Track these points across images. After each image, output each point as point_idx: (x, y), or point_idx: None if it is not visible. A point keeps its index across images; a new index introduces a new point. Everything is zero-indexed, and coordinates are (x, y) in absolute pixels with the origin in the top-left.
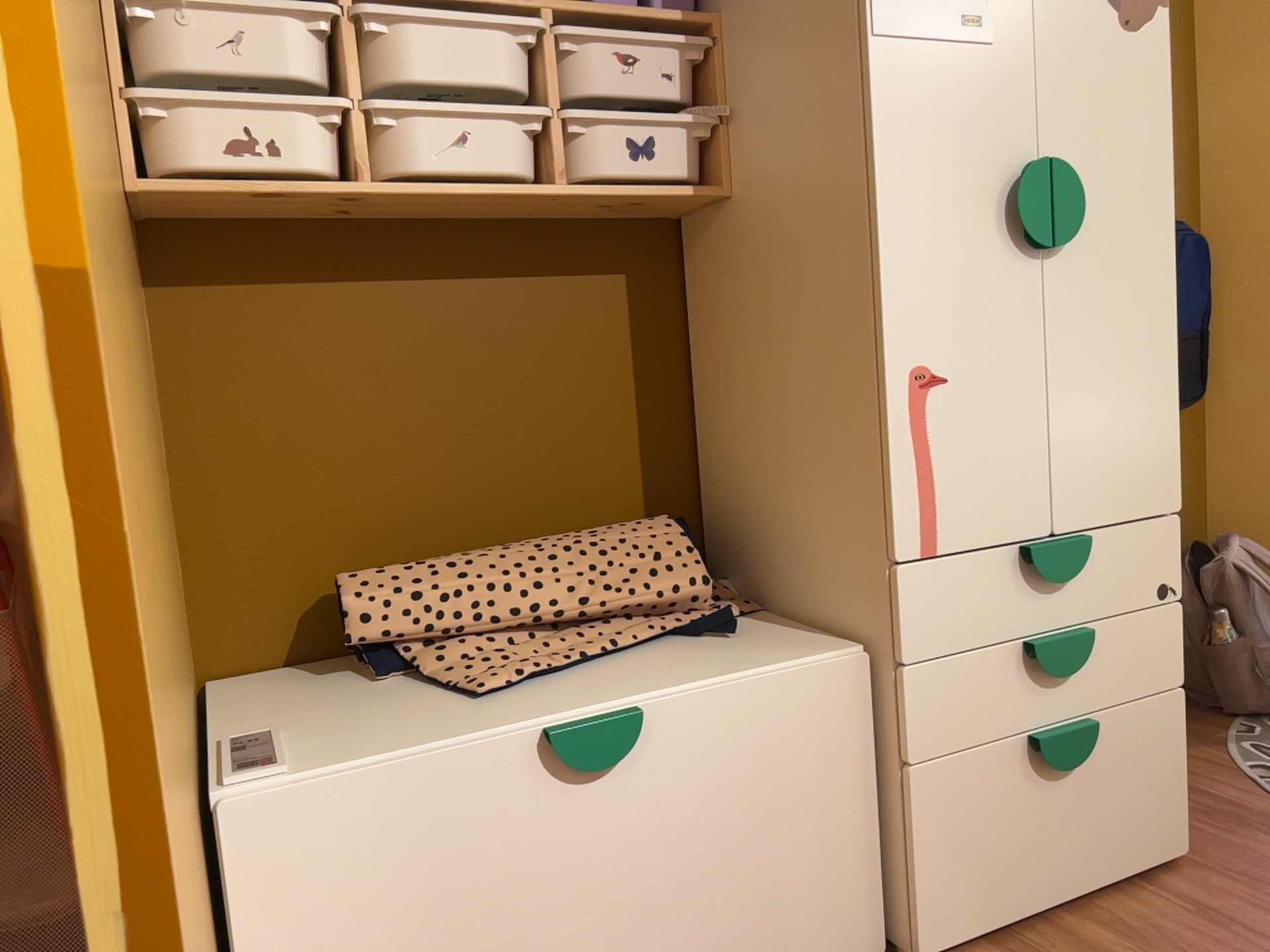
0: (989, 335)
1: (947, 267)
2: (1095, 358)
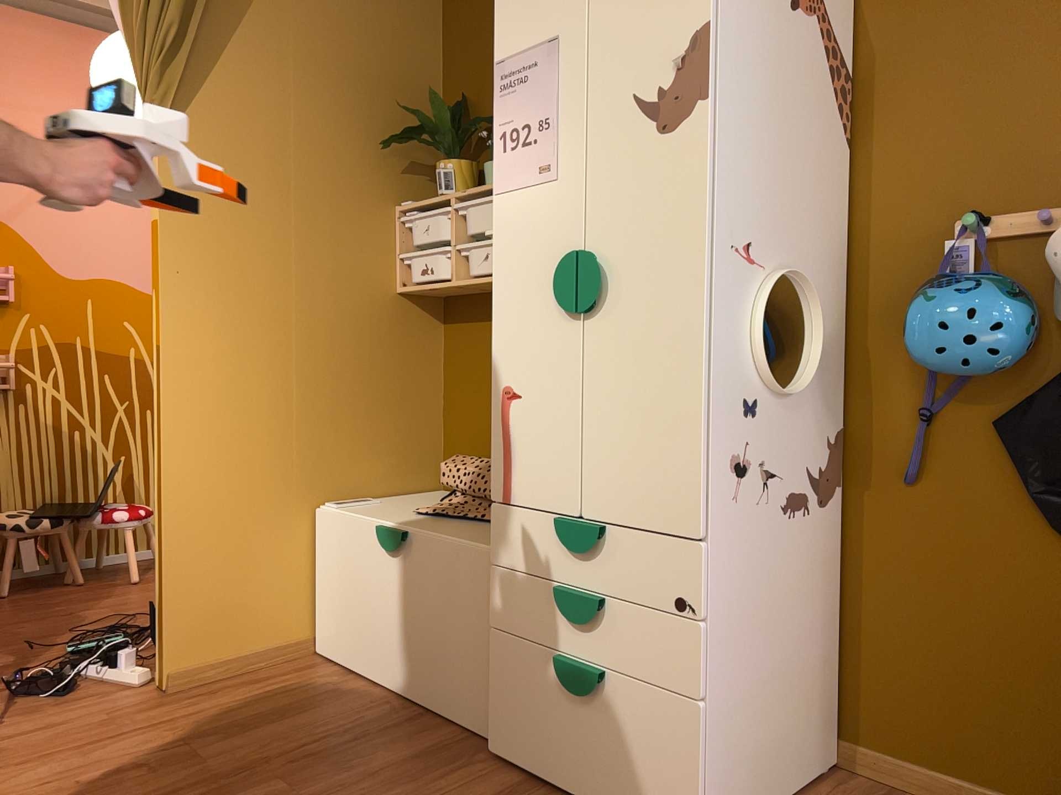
0: (545, 369)
1: (523, 325)
2: (621, 394)
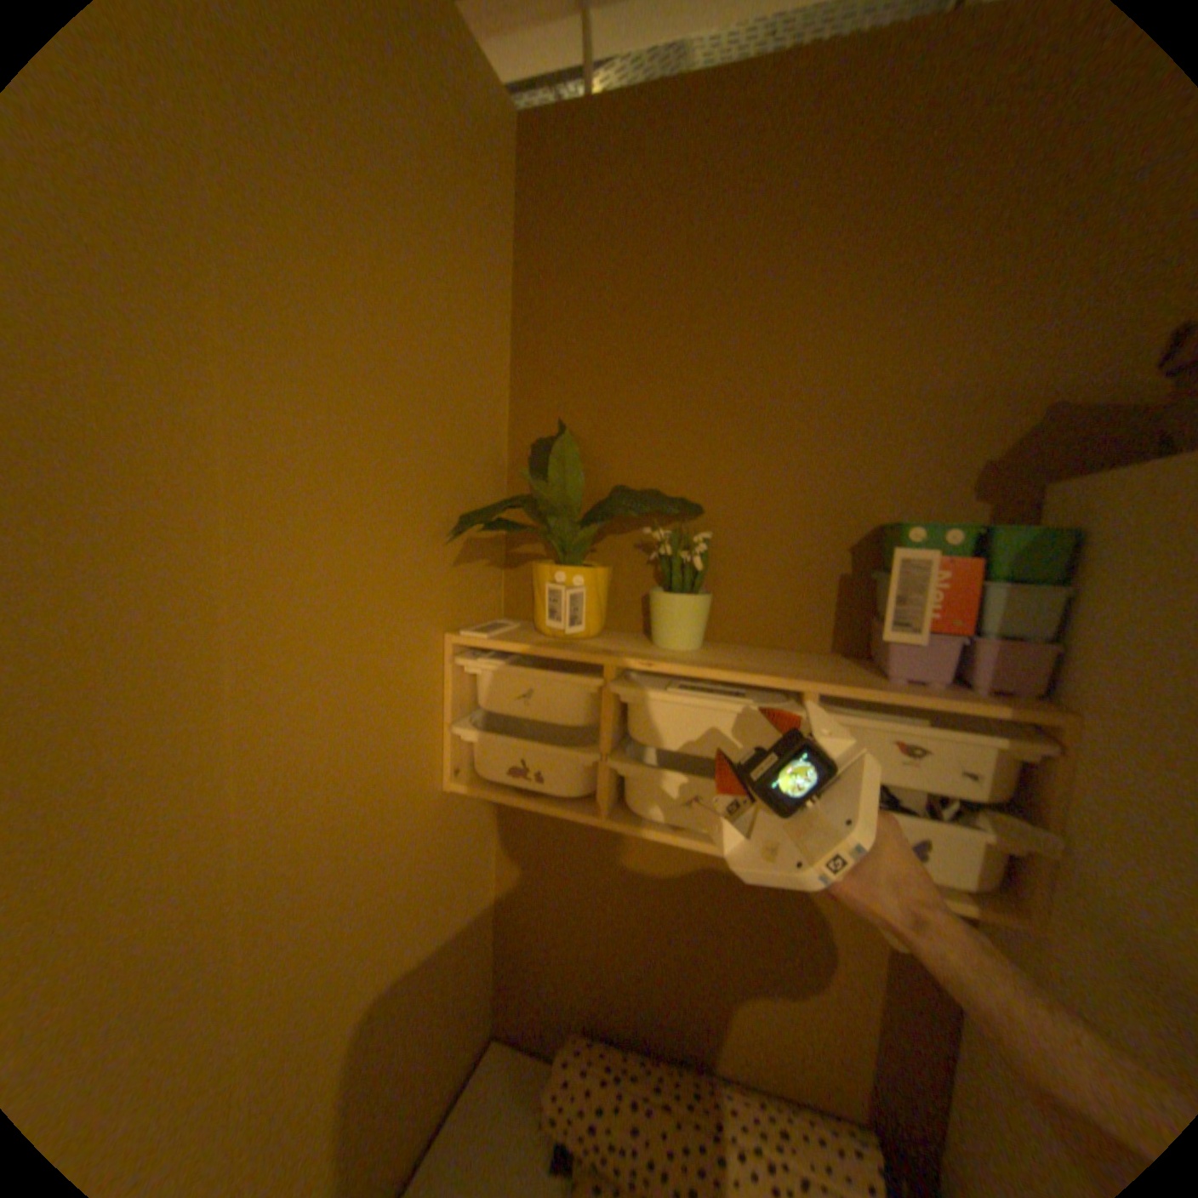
0: None
1: None
2: None
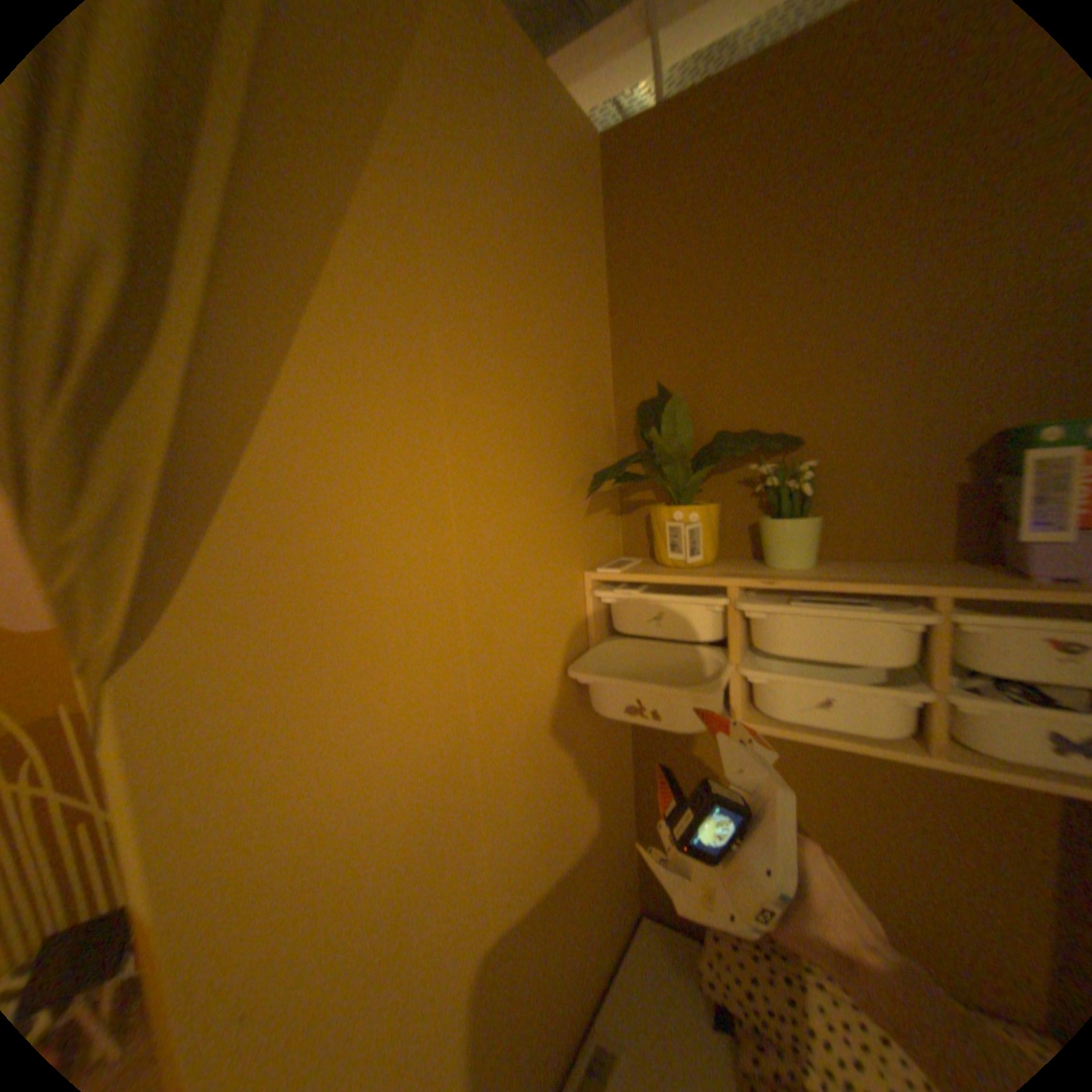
0: None
1: None
2: None
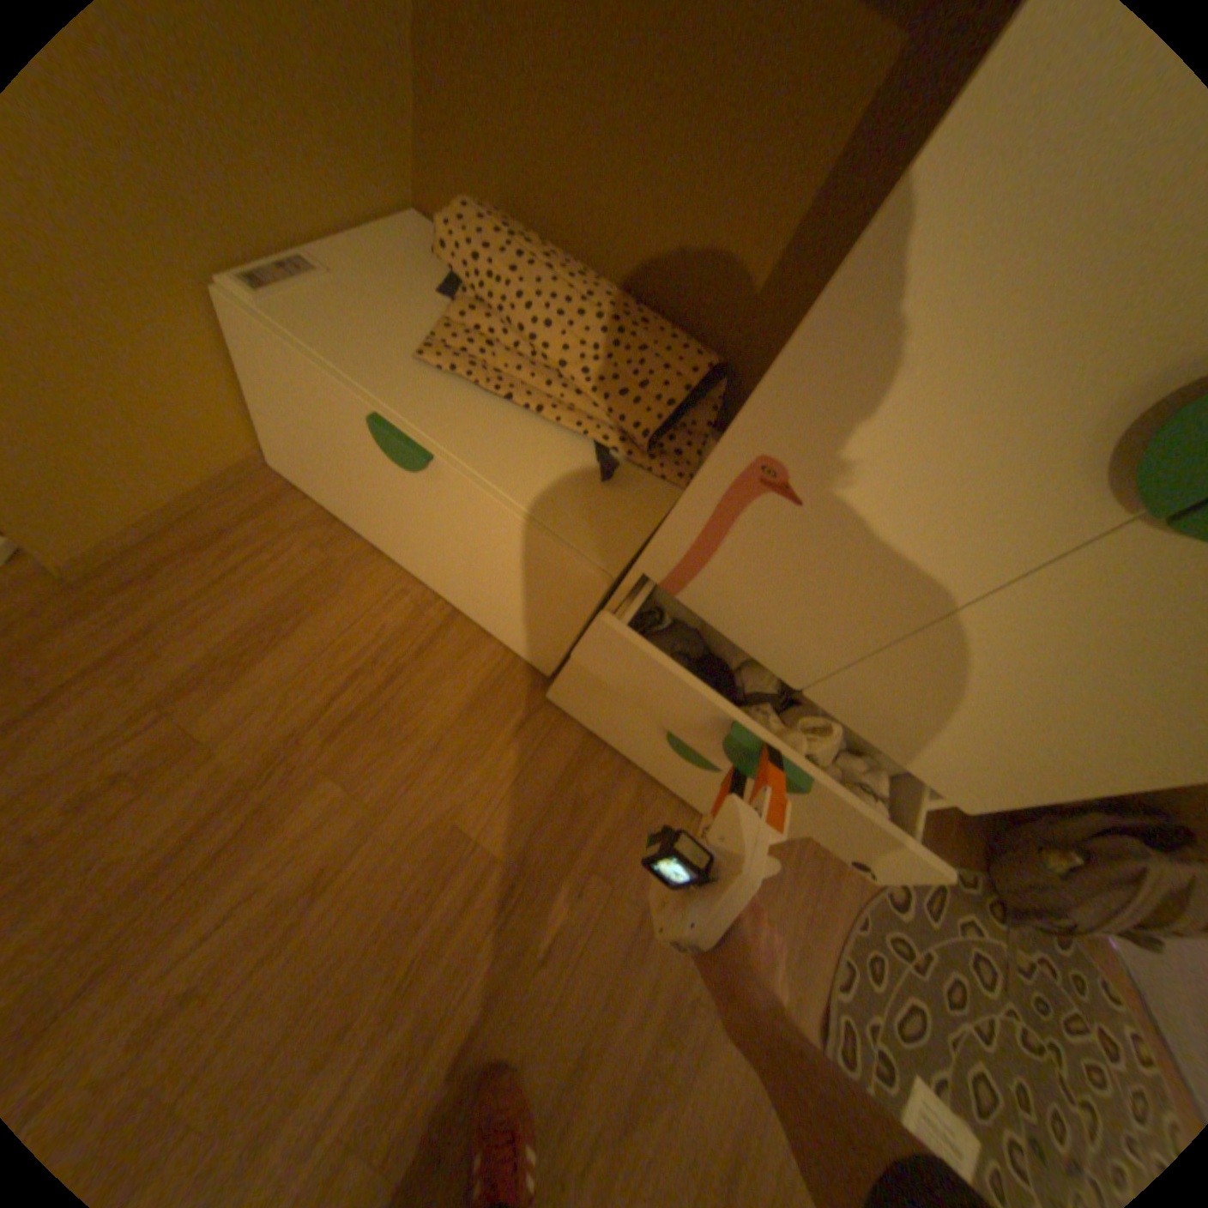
0: (911, 515)
1: (938, 384)
2: (1047, 669)
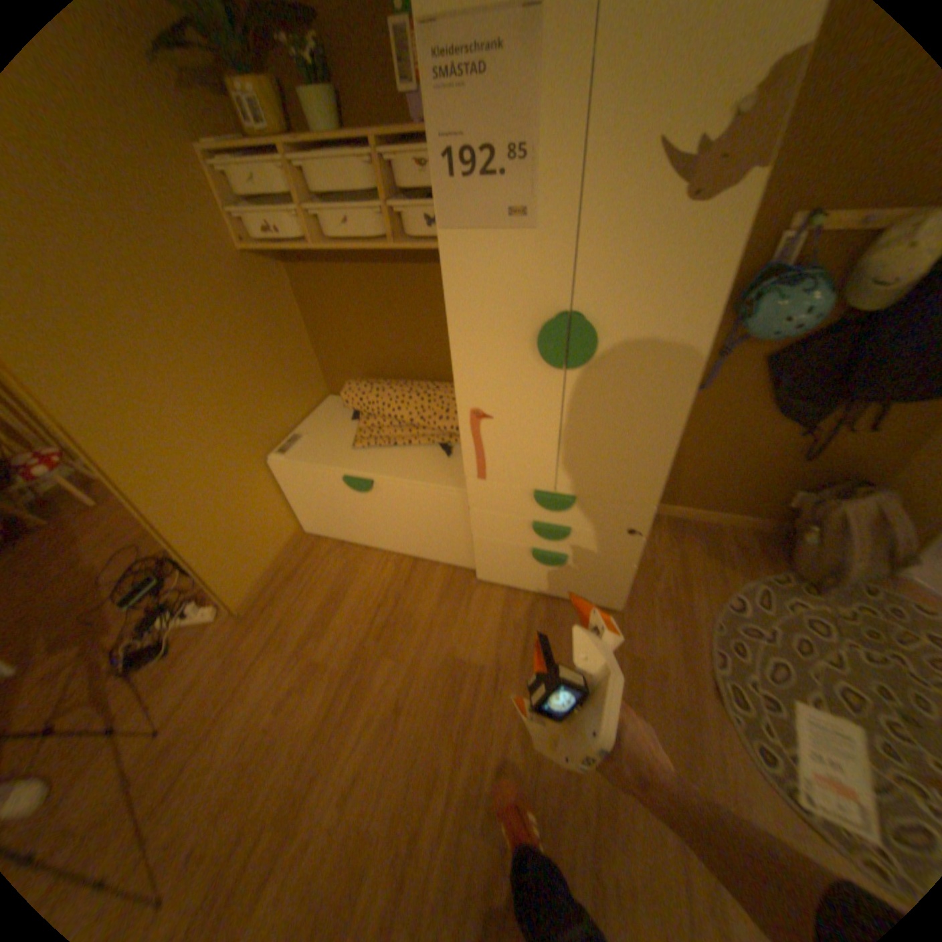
0: (520, 404)
1: (492, 368)
2: (600, 427)
